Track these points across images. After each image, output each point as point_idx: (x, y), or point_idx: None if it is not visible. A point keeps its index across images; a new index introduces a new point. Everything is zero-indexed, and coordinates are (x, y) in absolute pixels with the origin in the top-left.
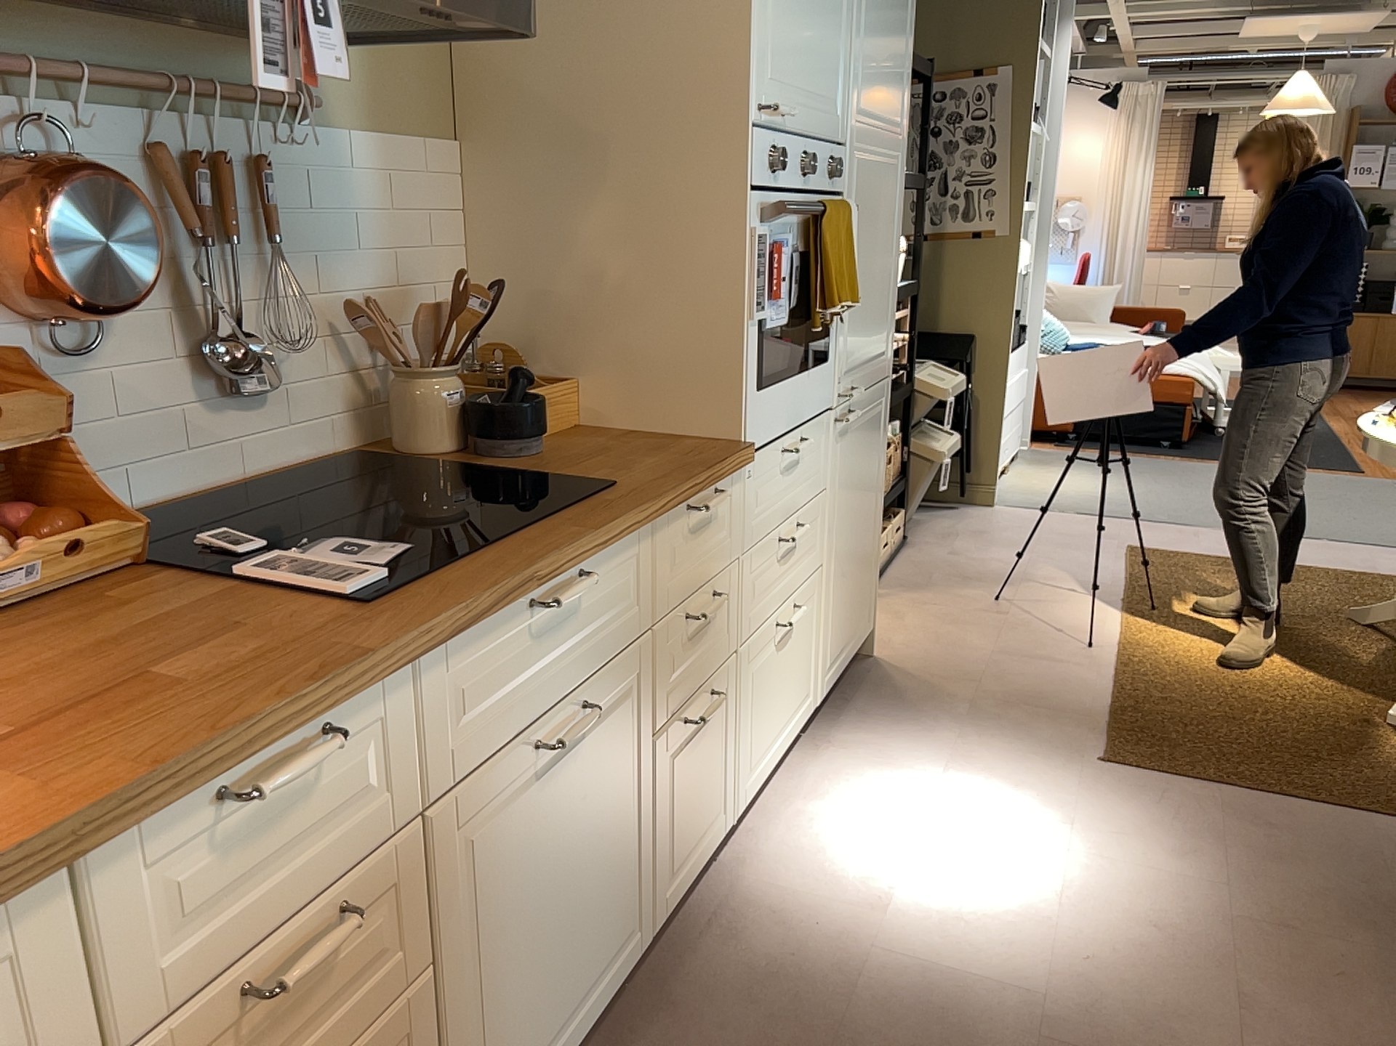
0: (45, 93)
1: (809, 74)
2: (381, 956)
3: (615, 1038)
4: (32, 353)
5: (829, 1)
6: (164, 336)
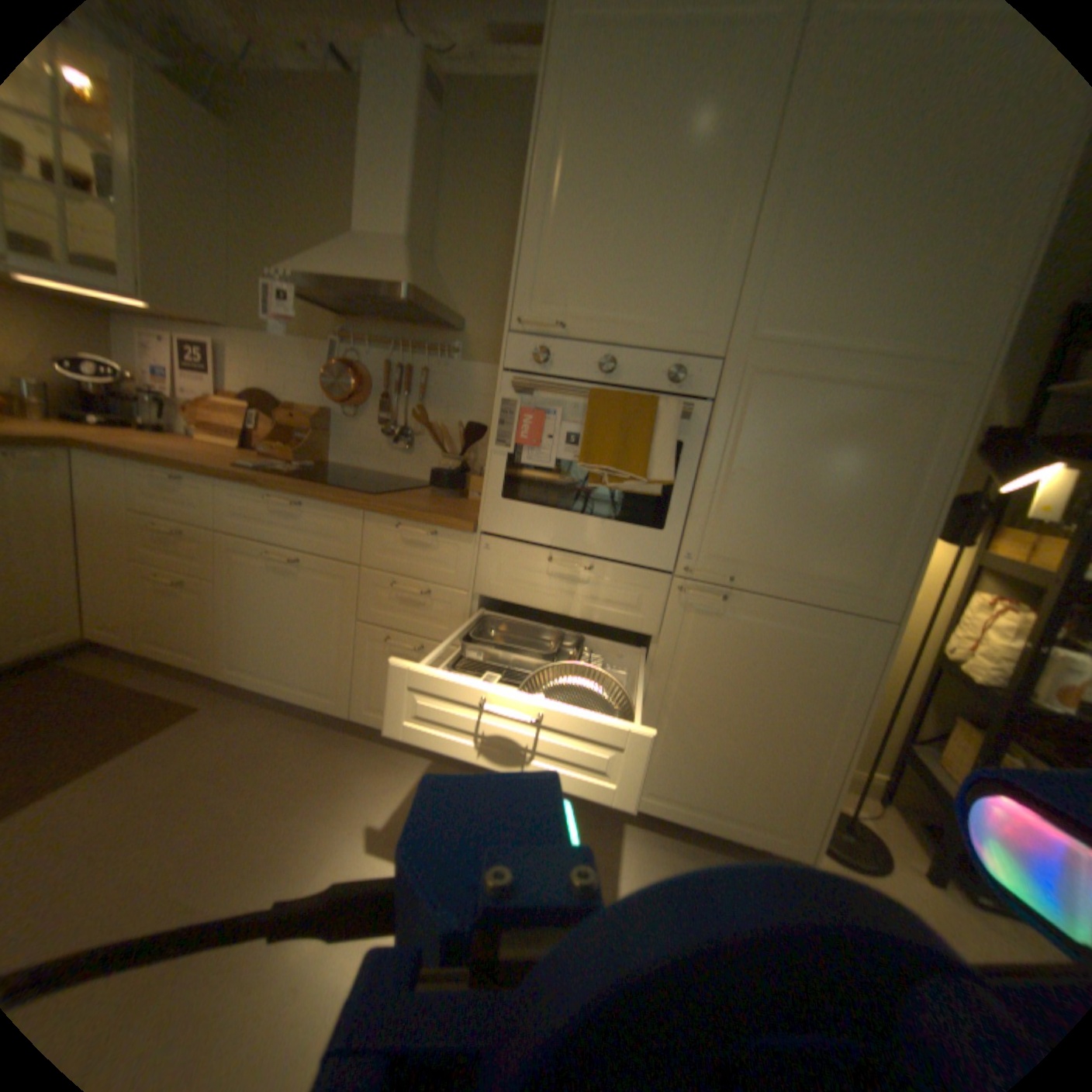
0: (360, 342)
1: (622, 291)
2: (191, 560)
3: (307, 732)
4: (337, 411)
5: (678, 232)
6: (376, 418)
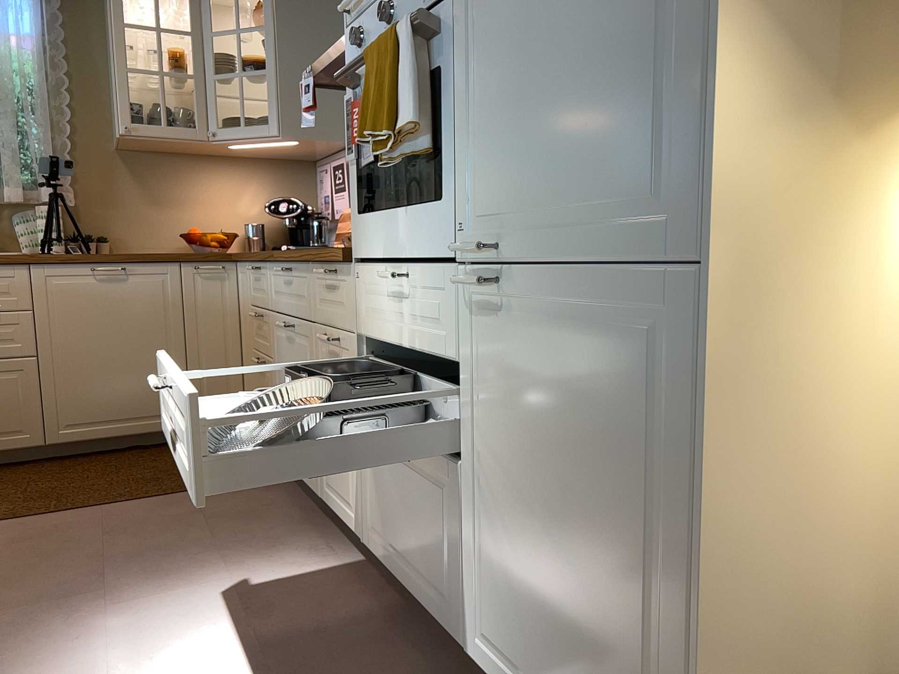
0: None
1: None
2: (267, 340)
3: (307, 513)
4: None
5: None
6: None
